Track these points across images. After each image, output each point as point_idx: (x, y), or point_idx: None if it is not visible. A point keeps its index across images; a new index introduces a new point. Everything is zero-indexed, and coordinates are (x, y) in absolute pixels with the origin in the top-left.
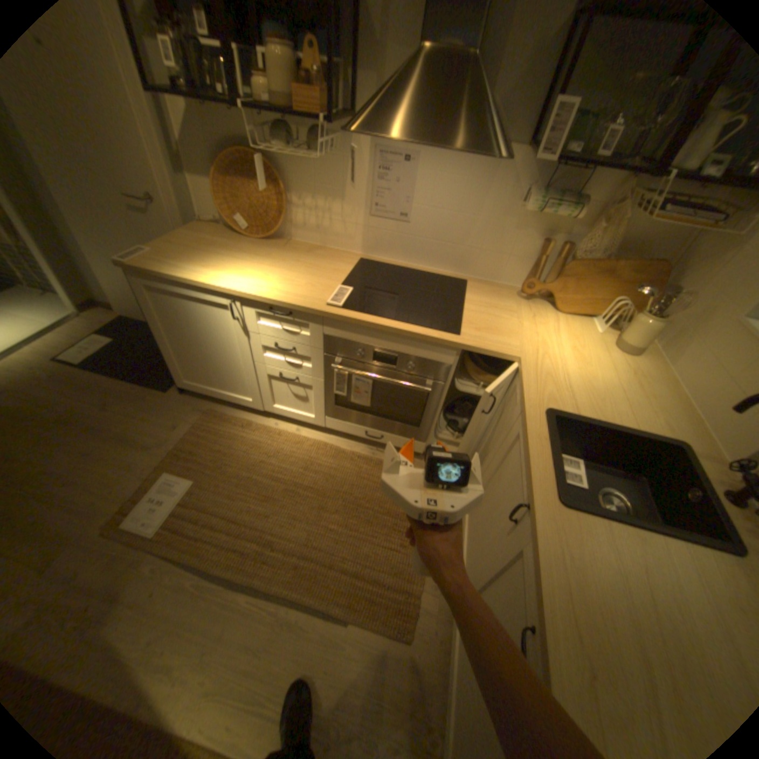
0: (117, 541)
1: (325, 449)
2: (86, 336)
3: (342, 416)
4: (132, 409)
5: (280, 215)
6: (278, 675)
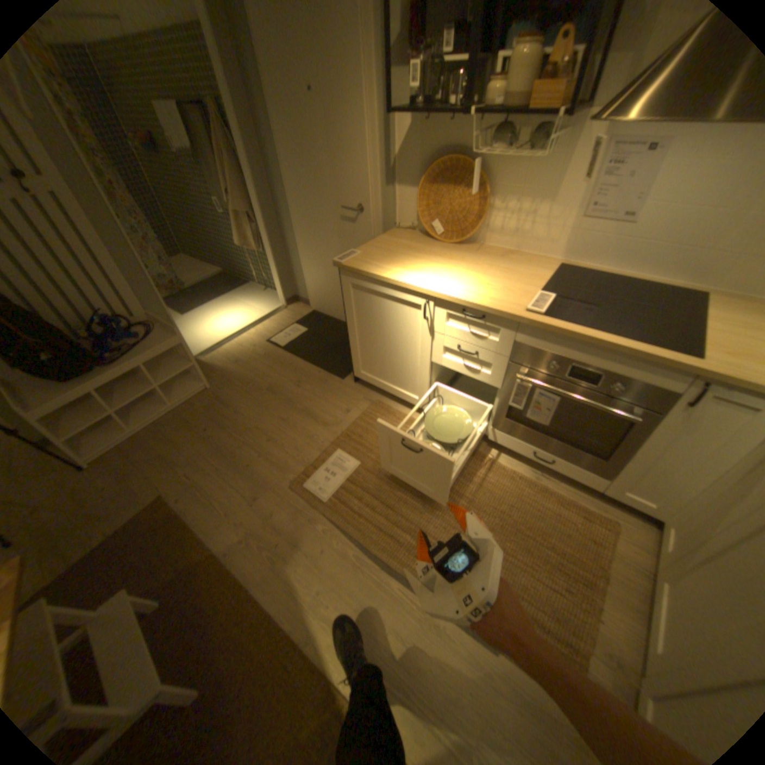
0: (301, 496)
1: (484, 460)
2: (291, 324)
3: (509, 429)
4: (319, 388)
5: (479, 219)
6: (424, 672)
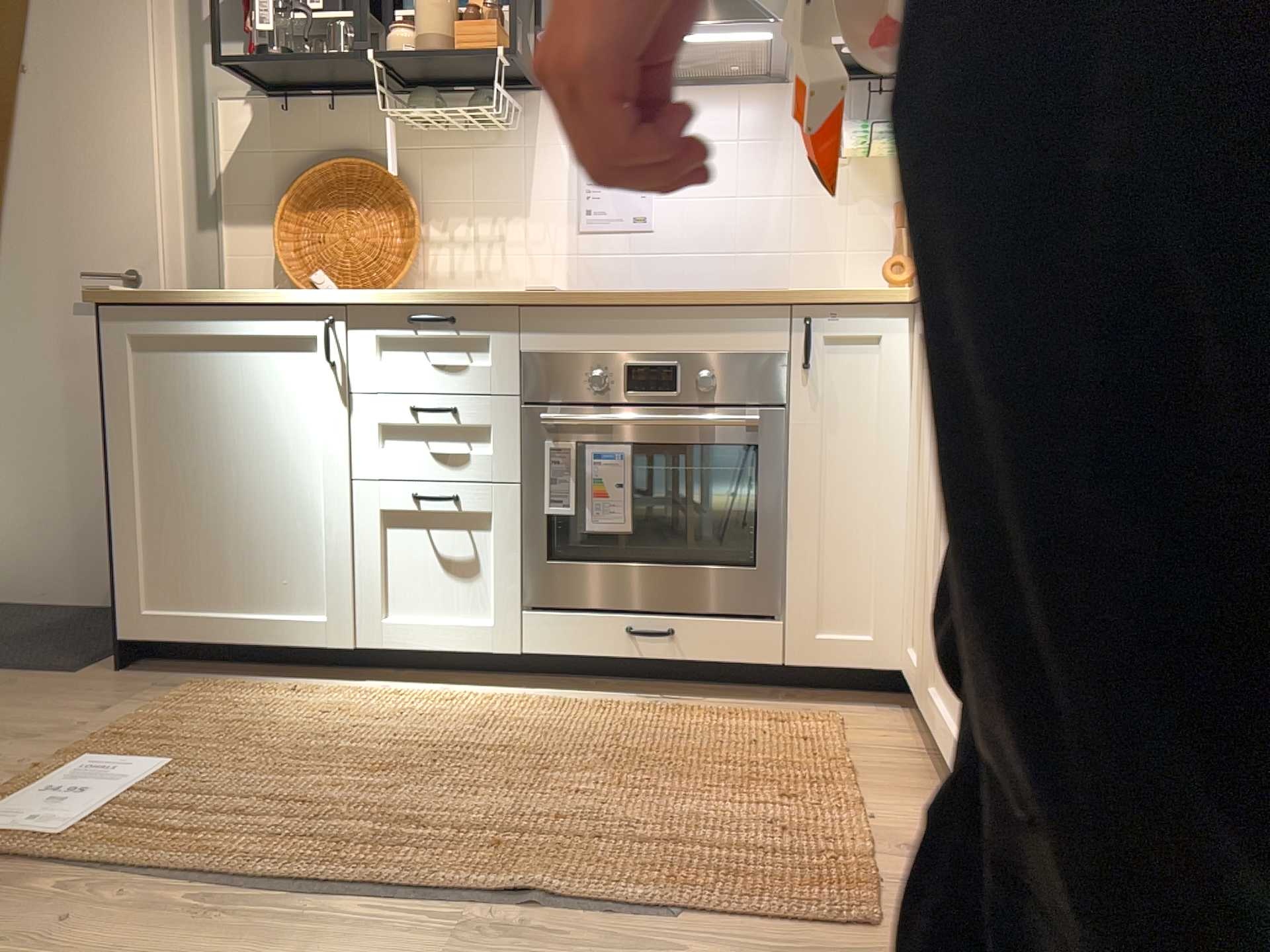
0: None
1: (529, 703)
2: None
3: (565, 610)
4: None
5: (406, 259)
6: None
